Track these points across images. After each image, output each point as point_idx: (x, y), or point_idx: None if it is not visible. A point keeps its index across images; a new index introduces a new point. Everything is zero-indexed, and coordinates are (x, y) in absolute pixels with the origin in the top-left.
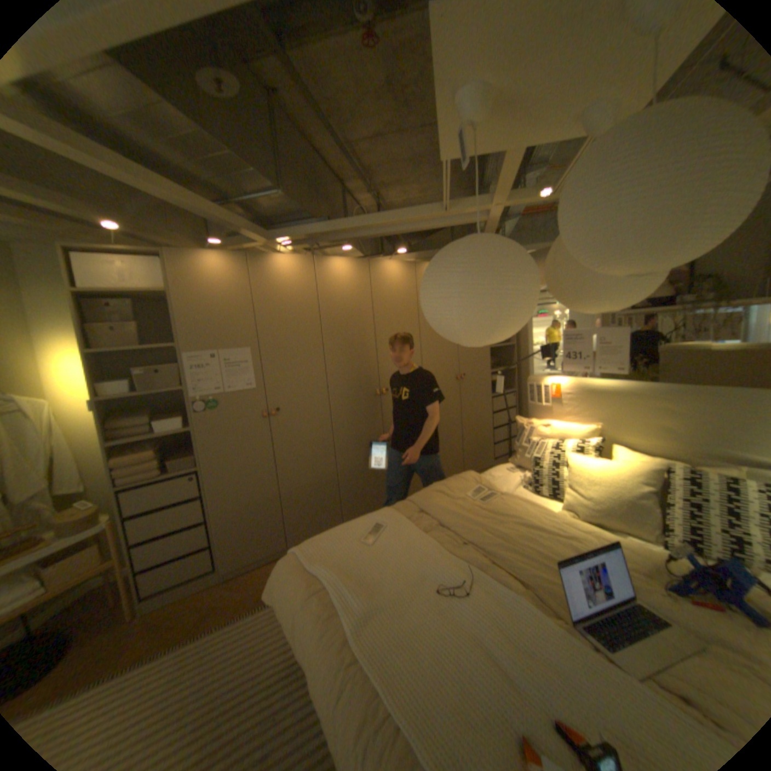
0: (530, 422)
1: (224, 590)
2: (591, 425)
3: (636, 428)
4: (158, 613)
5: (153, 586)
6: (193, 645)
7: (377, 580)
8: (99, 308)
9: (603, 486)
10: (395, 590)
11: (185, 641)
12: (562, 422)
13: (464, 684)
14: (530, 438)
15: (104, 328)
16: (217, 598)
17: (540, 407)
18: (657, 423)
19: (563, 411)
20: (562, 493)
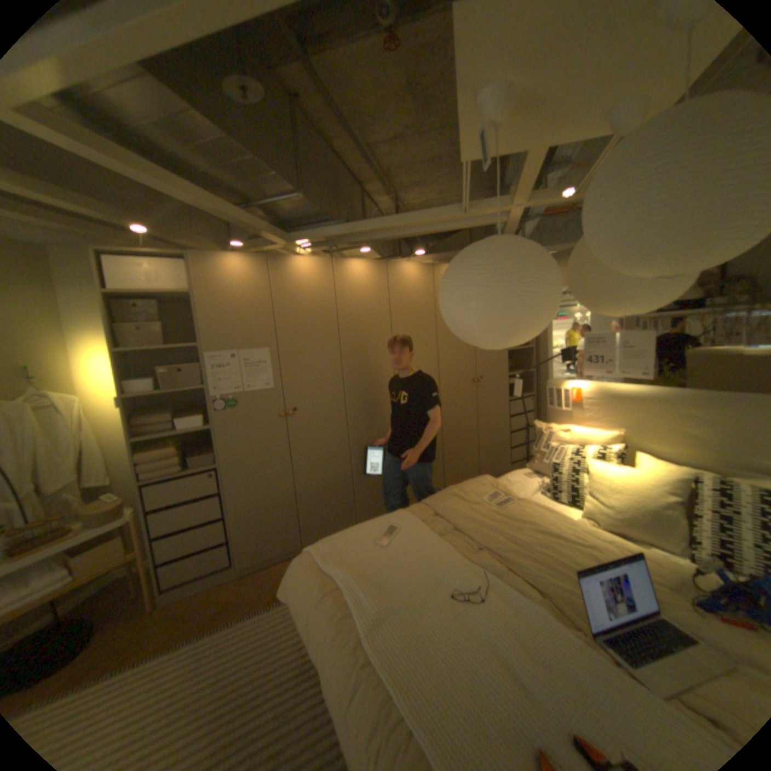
0: (549, 427)
1: (240, 586)
2: (613, 431)
3: (662, 435)
4: (177, 605)
5: (173, 579)
6: (209, 639)
7: (390, 583)
8: (126, 308)
9: (626, 495)
10: (409, 593)
11: (202, 635)
12: (583, 428)
13: (479, 692)
14: (549, 443)
15: (131, 328)
16: (233, 593)
17: (559, 412)
18: (684, 431)
19: (583, 416)
20: (582, 500)
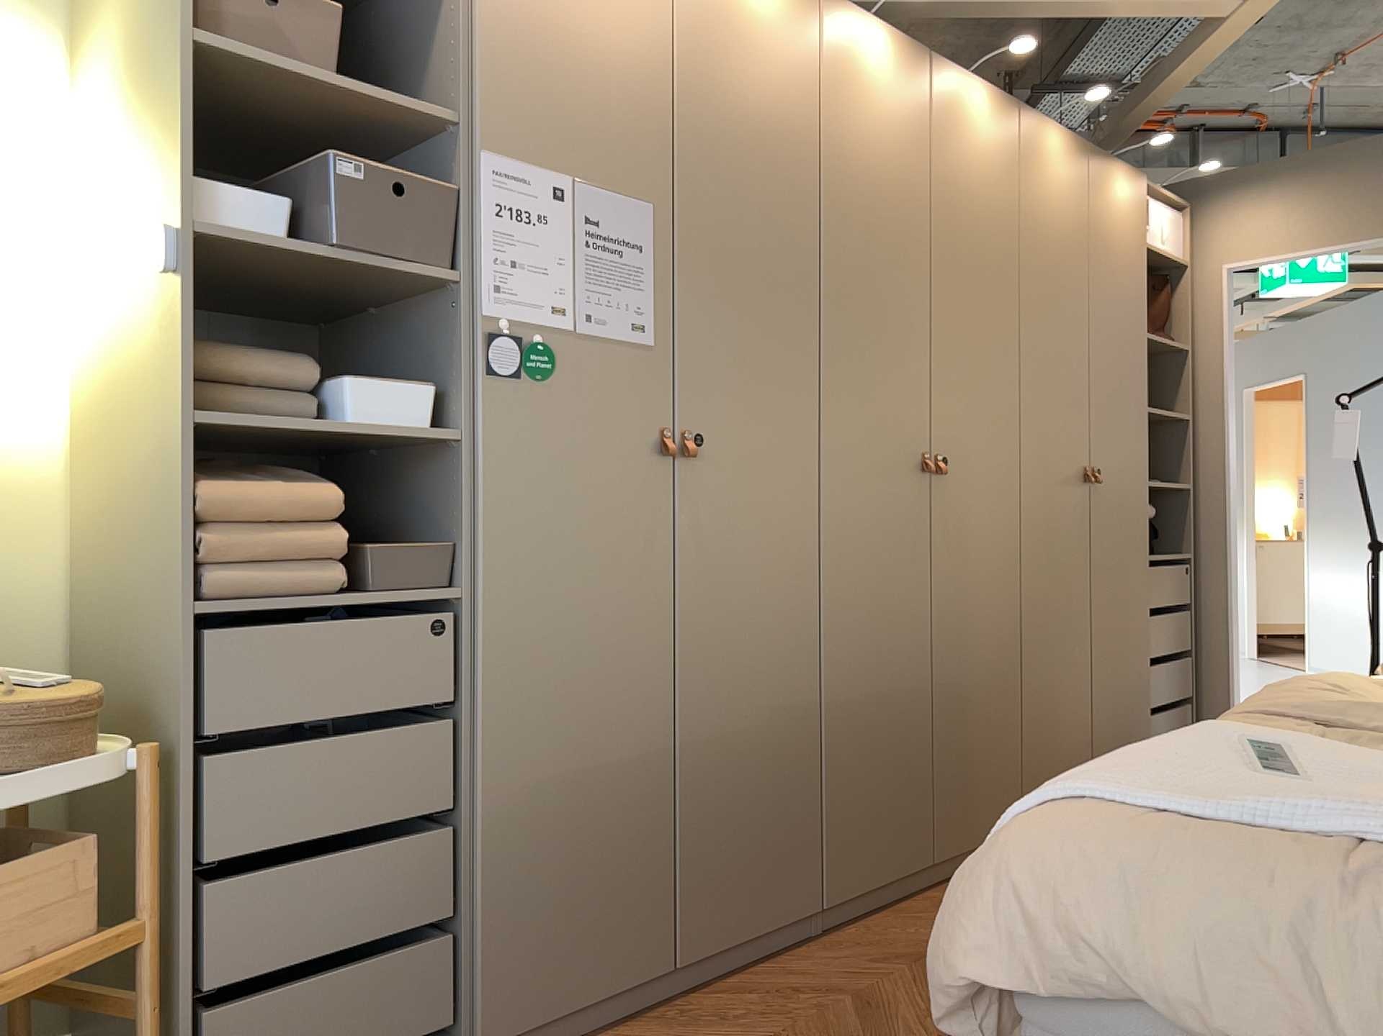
0: None
1: None
2: None
3: None
4: None
5: None
6: None
7: None
8: None
9: None
10: None
11: None
12: None
13: None
14: None
15: None
16: None
17: None
18: None
19: None
20: None
